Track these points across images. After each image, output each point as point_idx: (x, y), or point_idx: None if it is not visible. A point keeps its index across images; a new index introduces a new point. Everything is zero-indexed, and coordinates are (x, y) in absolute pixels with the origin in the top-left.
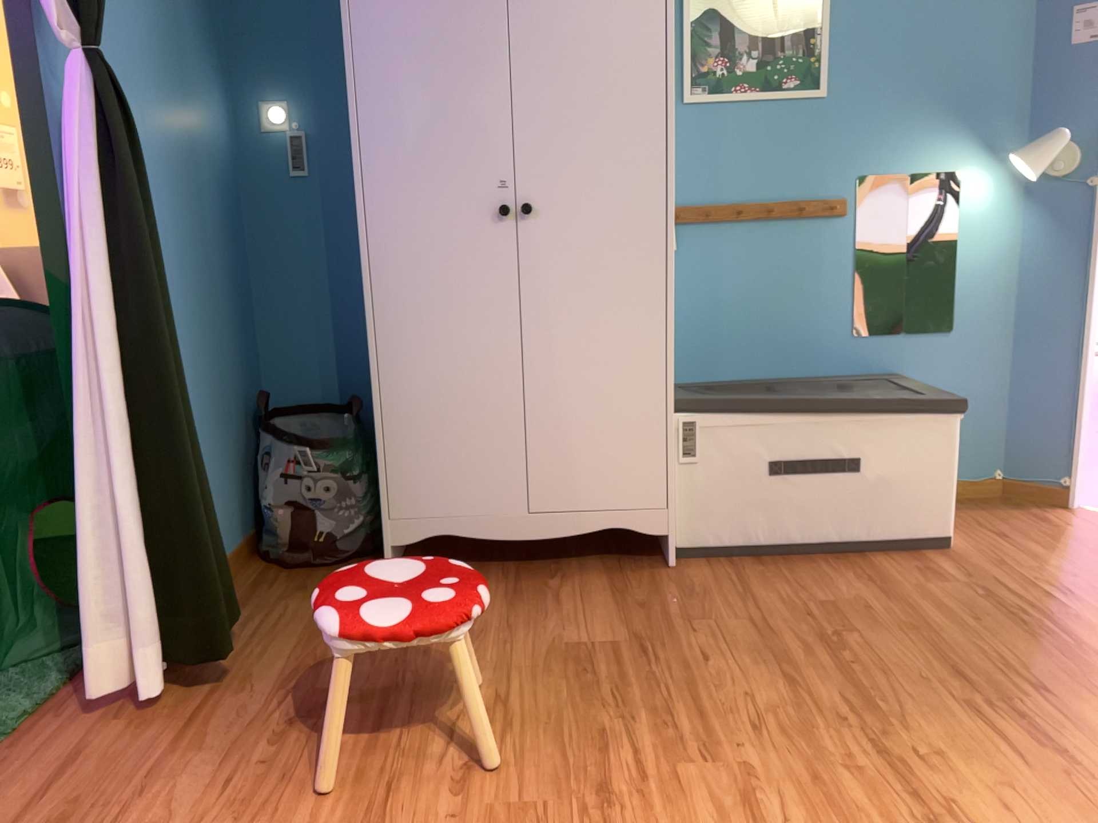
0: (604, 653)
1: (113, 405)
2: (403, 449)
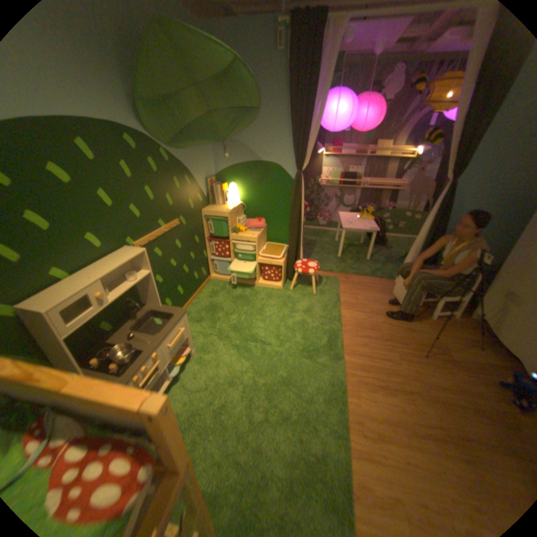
0: (445, 356)
1: (421, 245)
2: (493, 295)
